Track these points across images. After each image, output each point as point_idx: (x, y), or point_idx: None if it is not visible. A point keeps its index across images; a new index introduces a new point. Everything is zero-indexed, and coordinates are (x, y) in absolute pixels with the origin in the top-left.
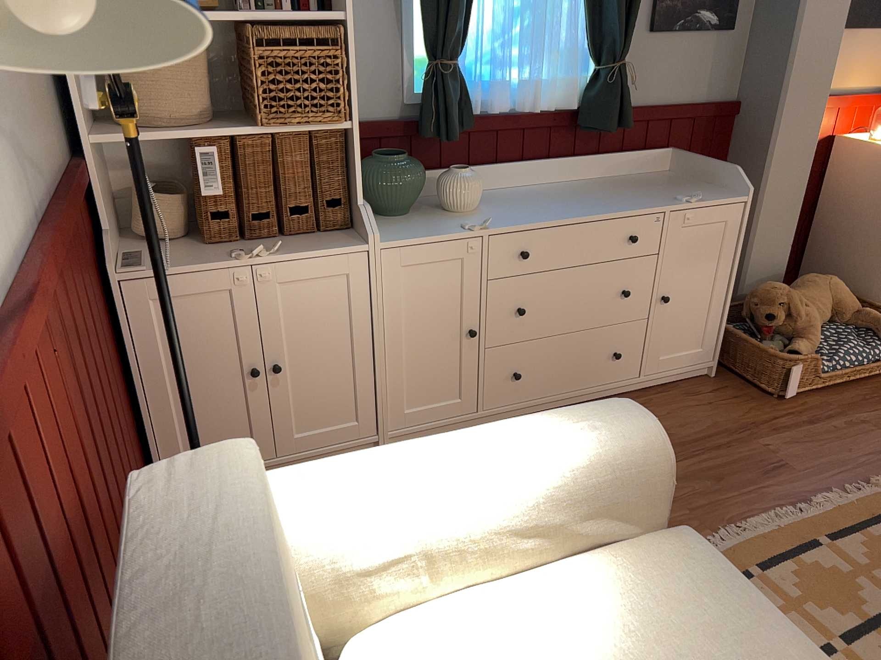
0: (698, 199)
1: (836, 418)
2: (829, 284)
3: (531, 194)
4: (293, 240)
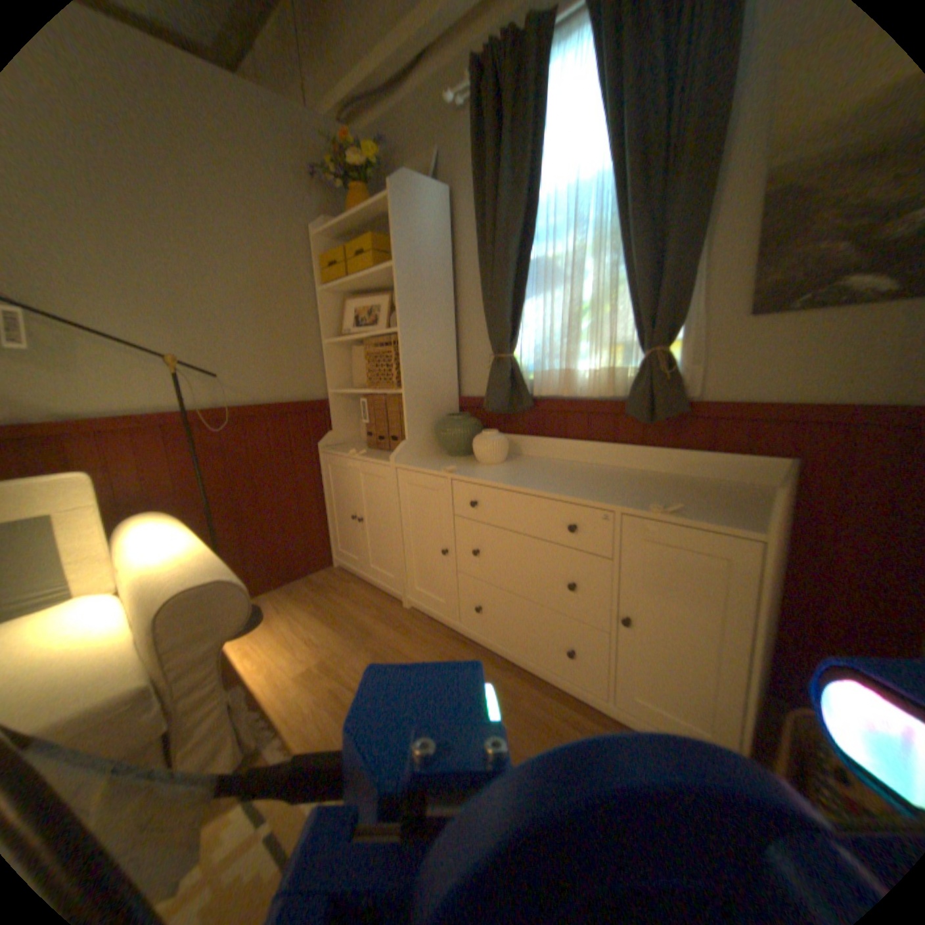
0: (685, 513)
1: None
2: None
3: (563, 467)
4: (389, 453)
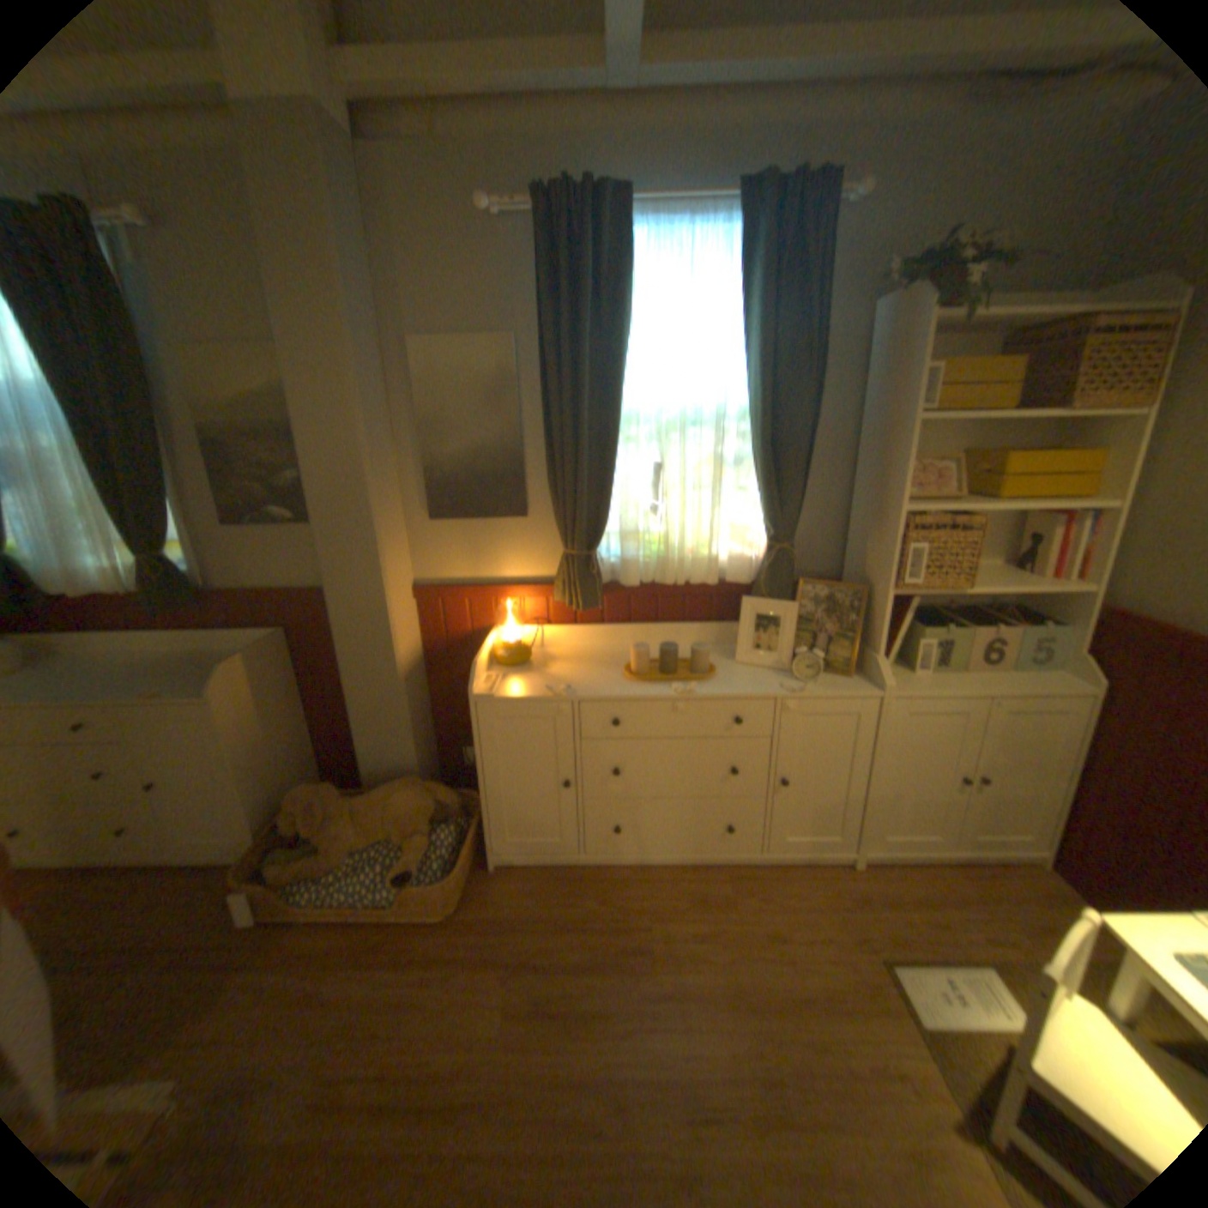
0: (161, 697)
1: (248, 975)
2: (391, 799)
3: (93, 667)
4: None
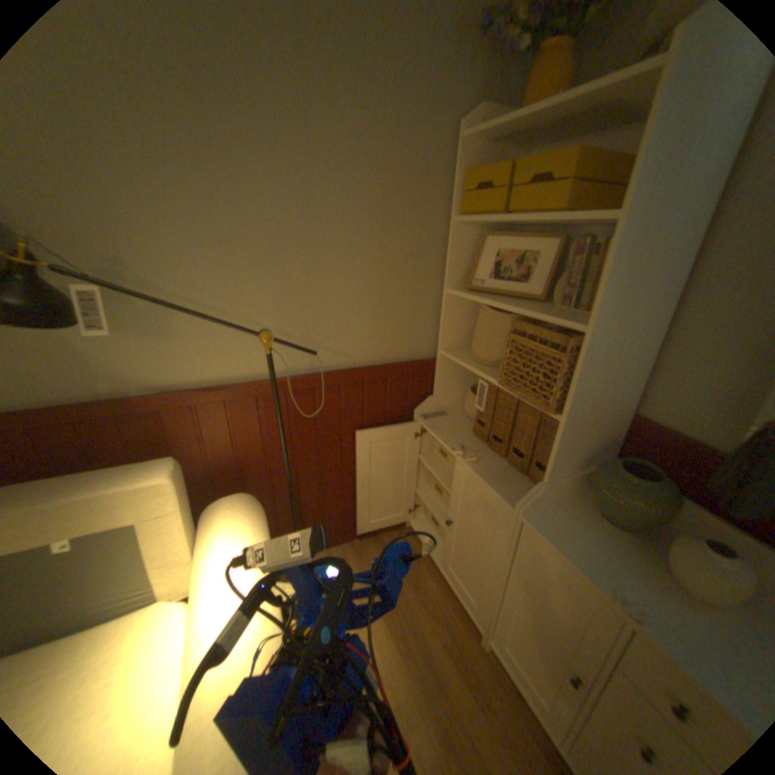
0: None
1: None
2: None
3: None
4: (506, 467)
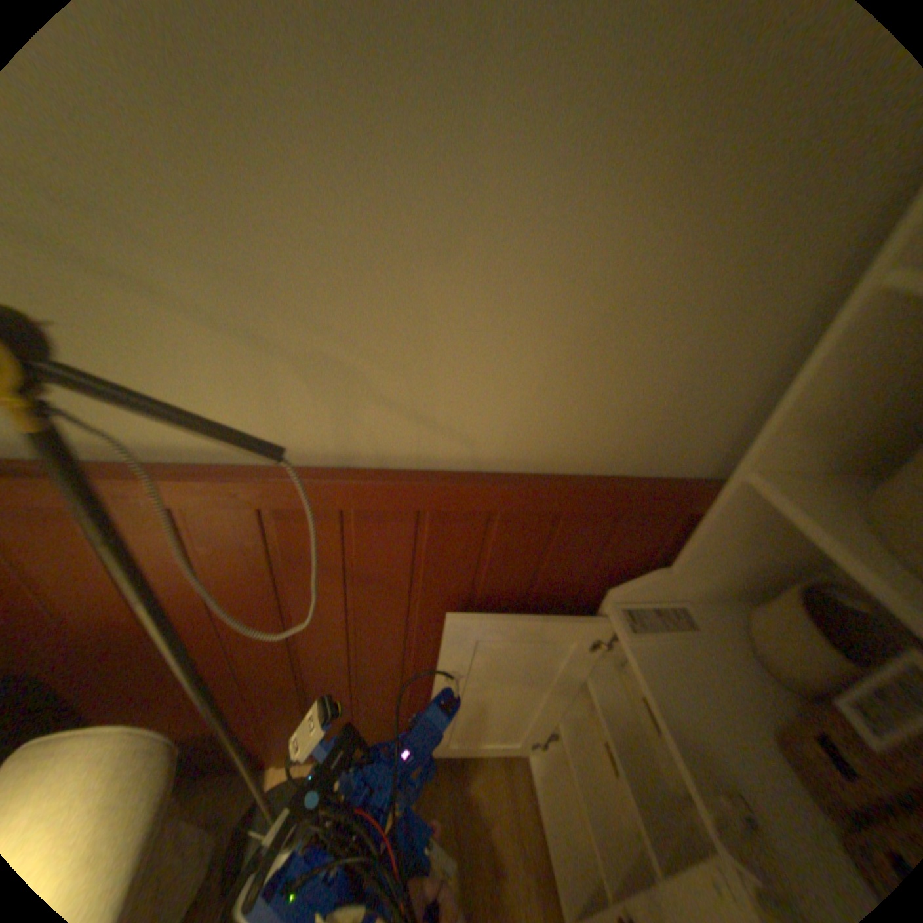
0: None
1: None
2: None
3: None
4: None
